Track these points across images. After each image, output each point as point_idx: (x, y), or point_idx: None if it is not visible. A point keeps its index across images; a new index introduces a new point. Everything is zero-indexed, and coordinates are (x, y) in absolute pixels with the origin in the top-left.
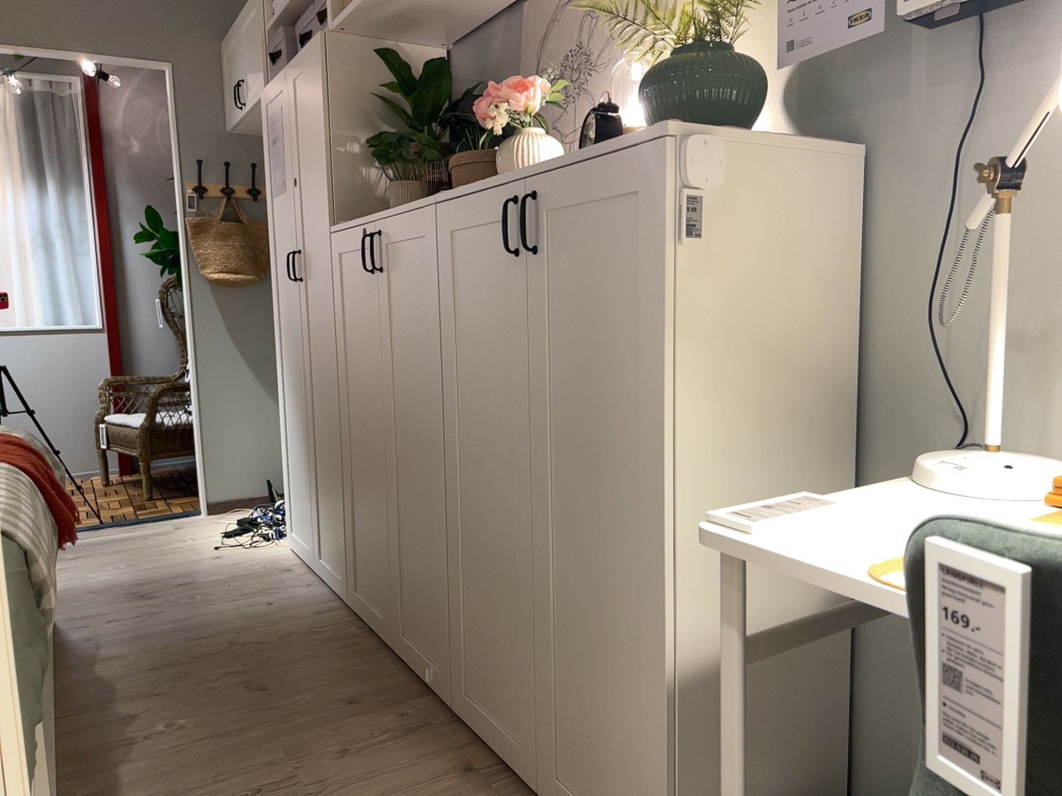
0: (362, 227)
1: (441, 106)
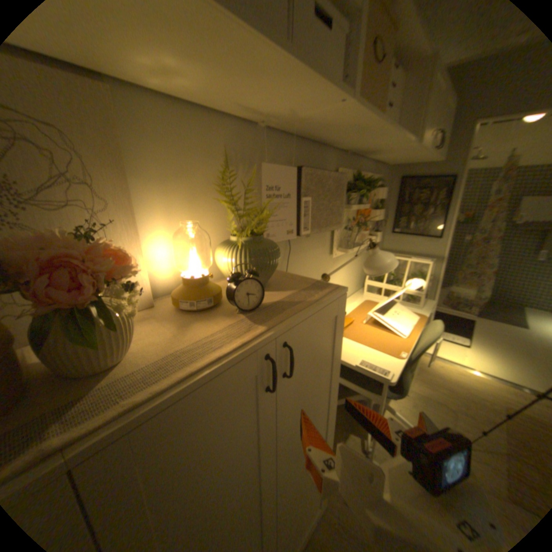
0: None
1: None
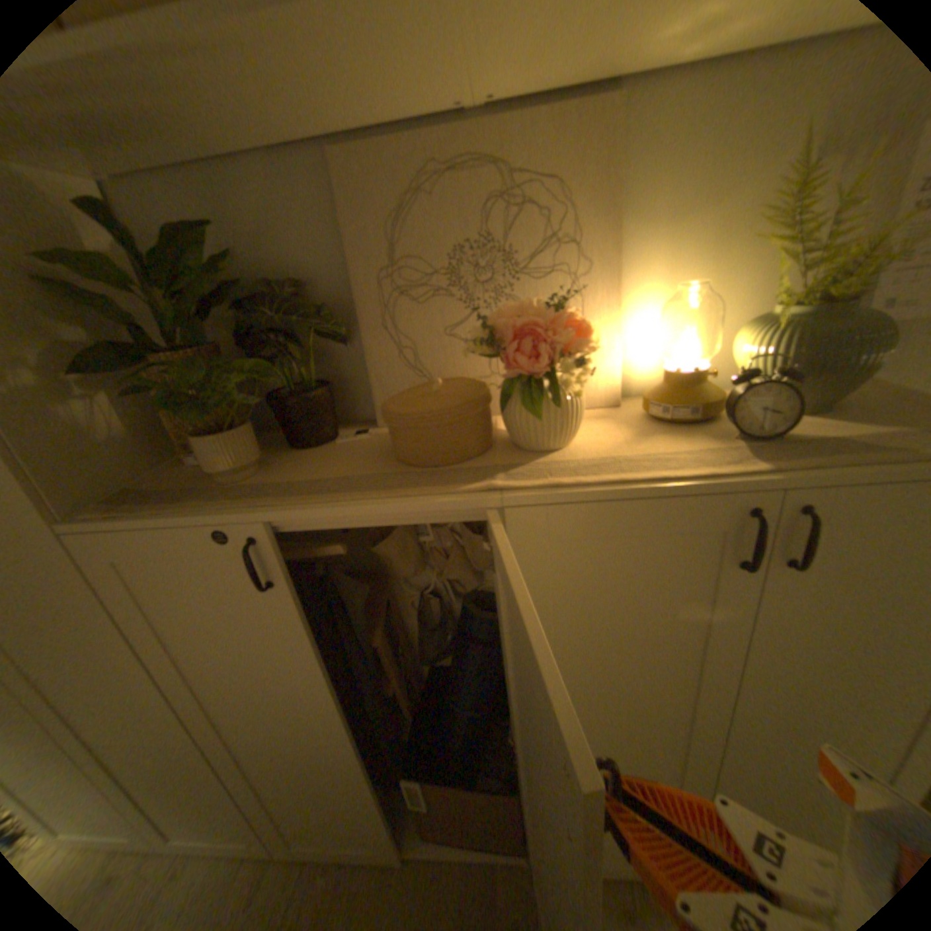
0: (211, 527)
1: (189, 290)
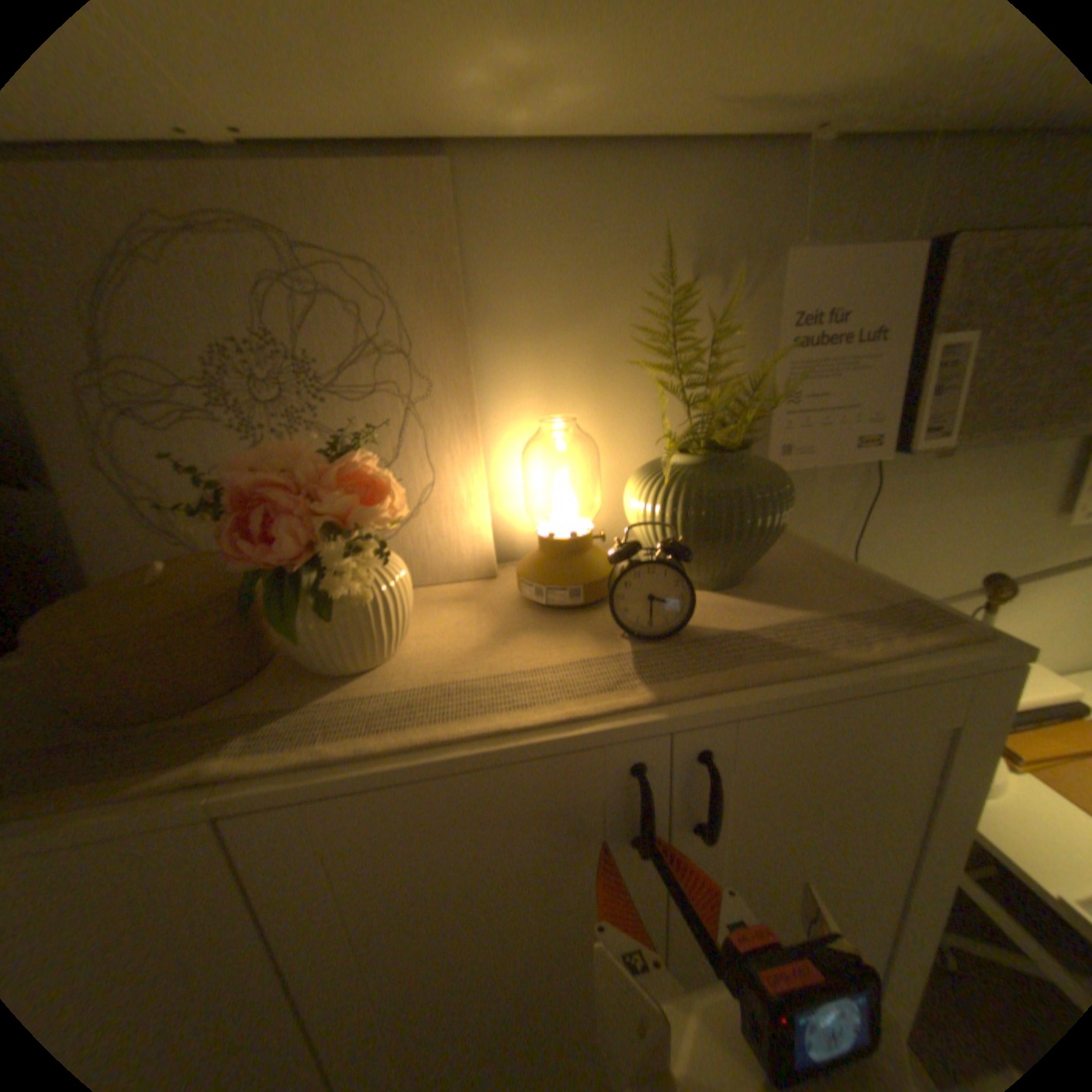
0: None
1: None
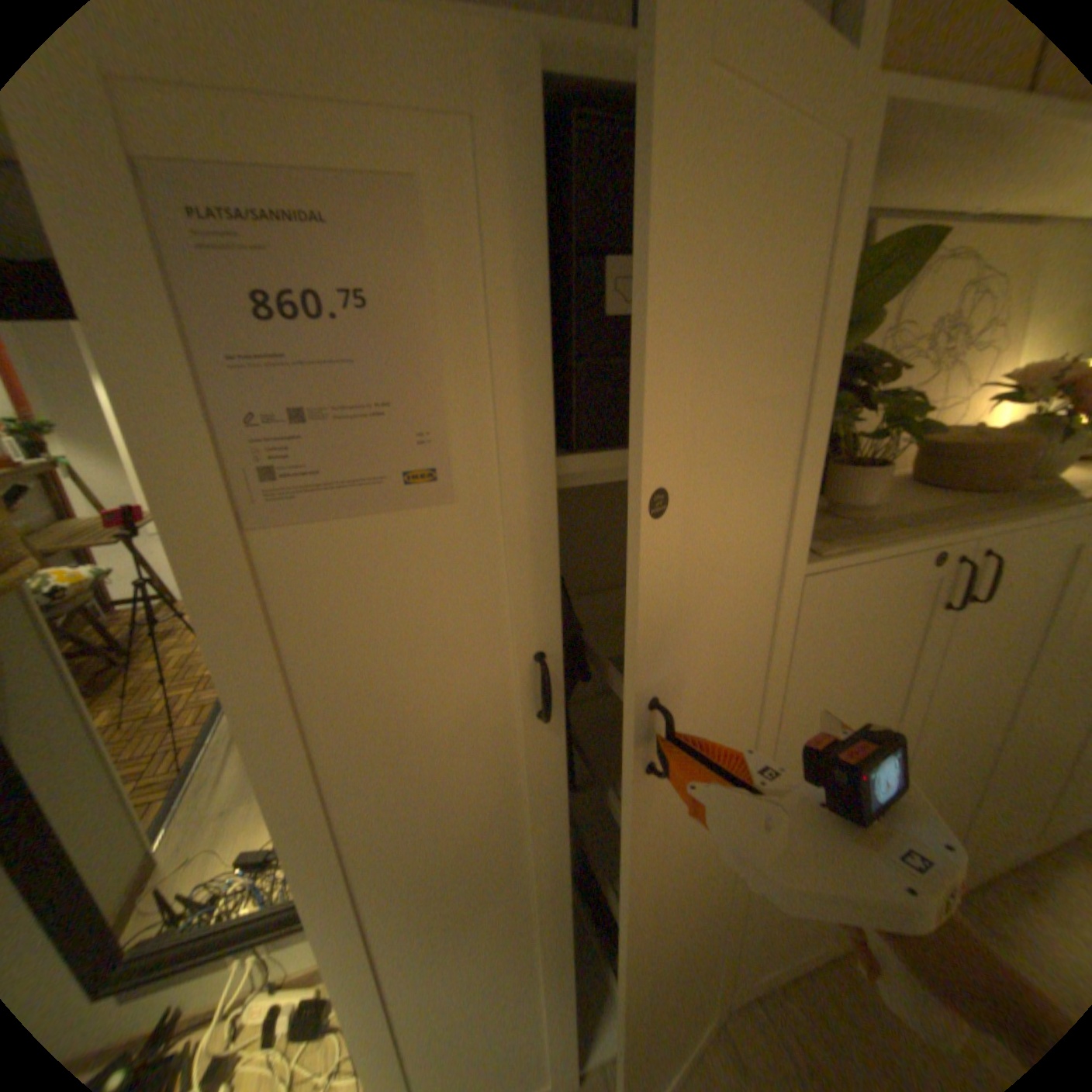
0: (941, 550)
1: None
